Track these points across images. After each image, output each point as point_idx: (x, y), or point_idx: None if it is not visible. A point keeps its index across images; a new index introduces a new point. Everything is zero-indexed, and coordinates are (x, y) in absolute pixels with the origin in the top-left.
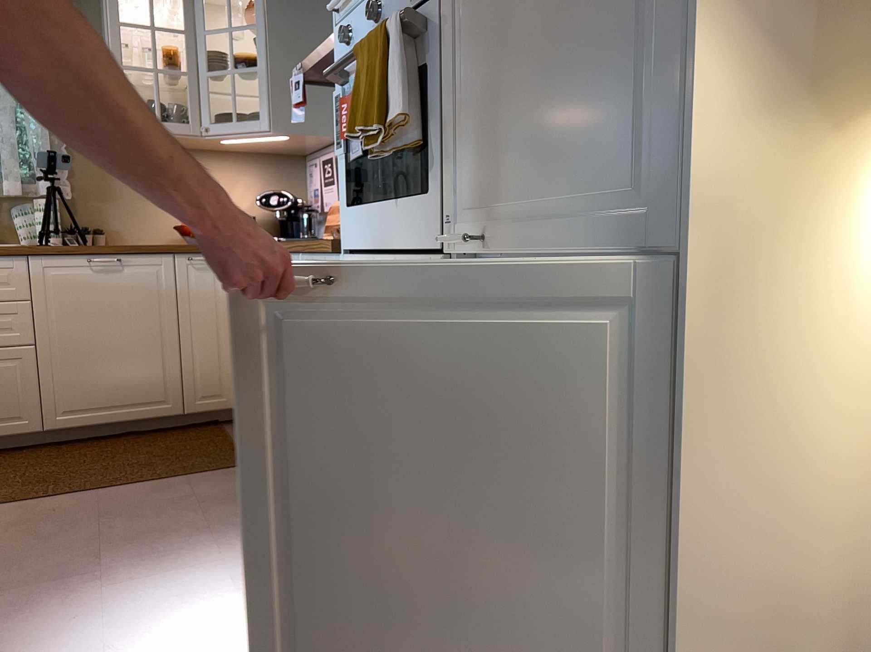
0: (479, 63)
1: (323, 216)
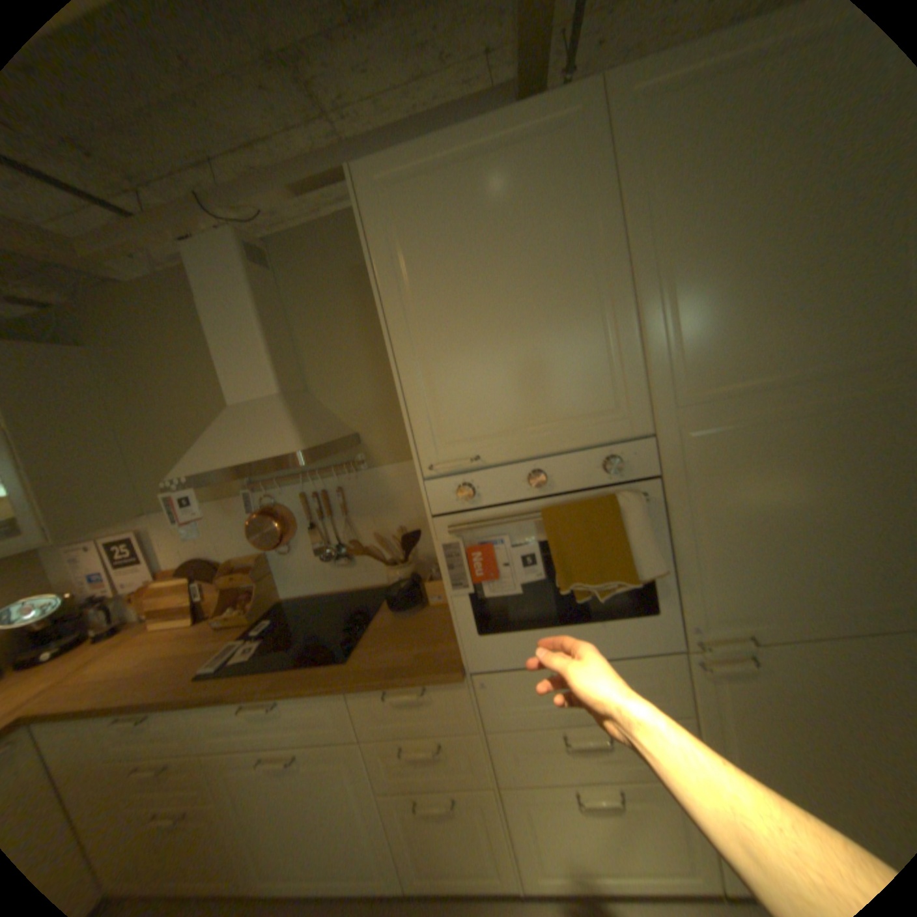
0: (722, 530)
1: (105, 598)
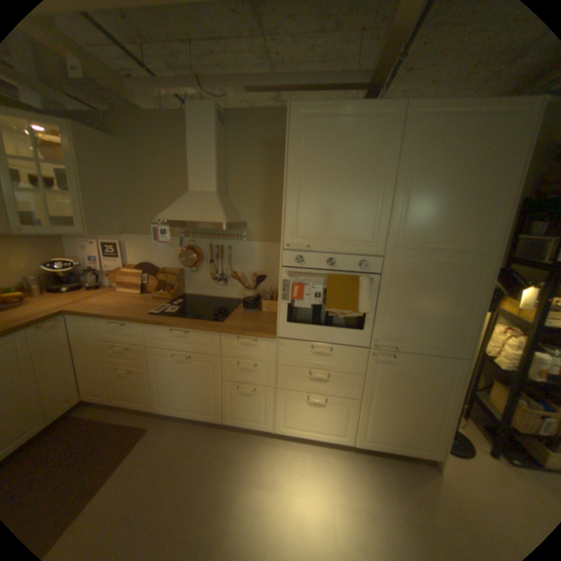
0: (398, 302)
1: (94, 271)
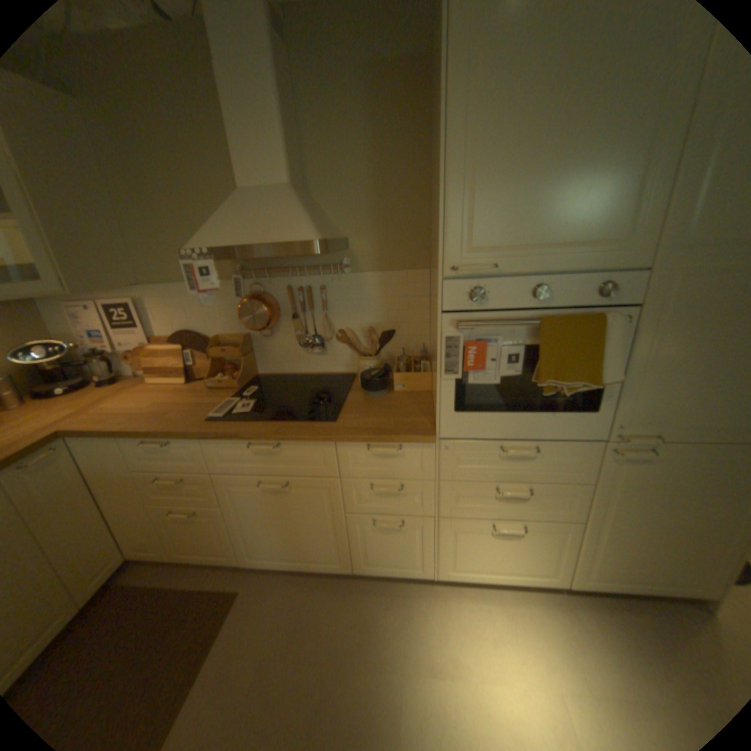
0: (673, 355)
1: (102, 354)
